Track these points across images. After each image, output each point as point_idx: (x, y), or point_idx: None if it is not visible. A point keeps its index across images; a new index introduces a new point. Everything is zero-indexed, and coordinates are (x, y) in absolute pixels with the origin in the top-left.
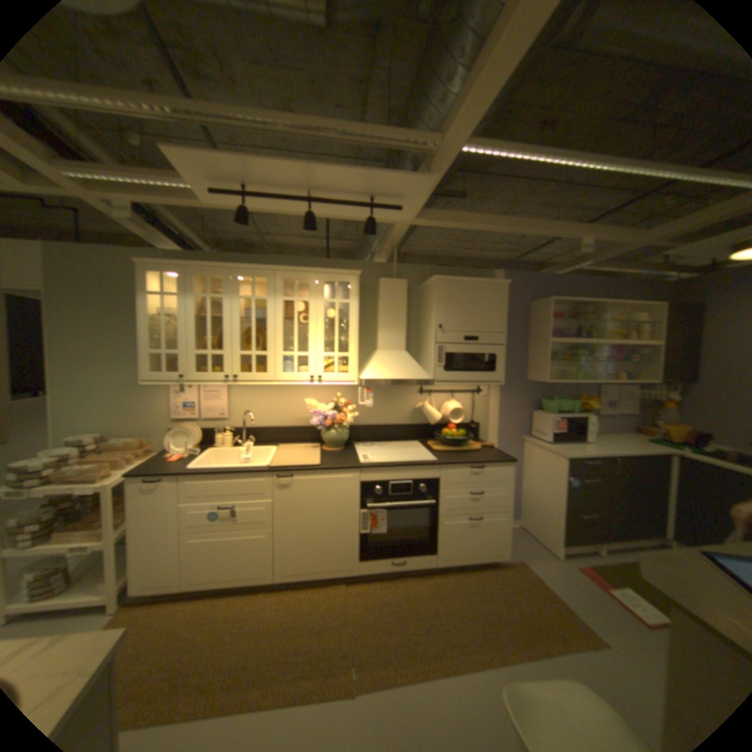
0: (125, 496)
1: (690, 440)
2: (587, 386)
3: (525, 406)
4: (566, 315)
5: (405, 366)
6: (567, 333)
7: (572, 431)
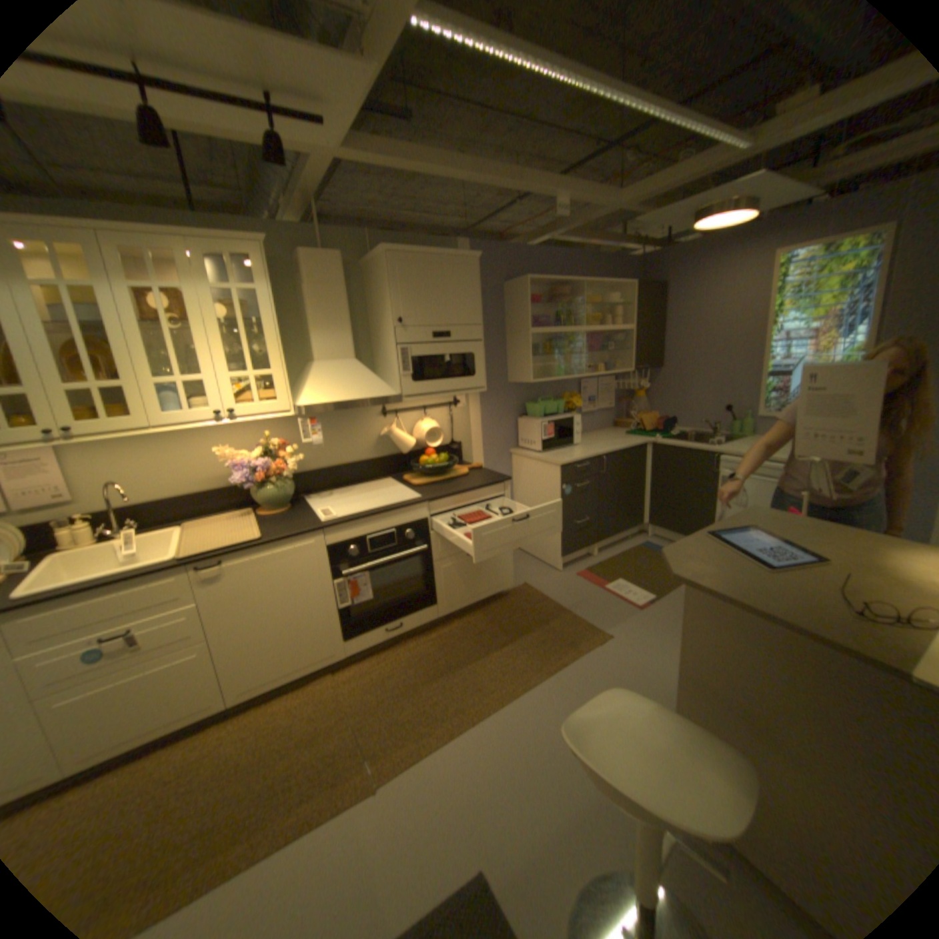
0: None
1: (658, 426)
2: (568, 382)
3: (509, 414)
4: (543, 299)
5: (361, 380)
6: (545, 322)
7: (559, 434)
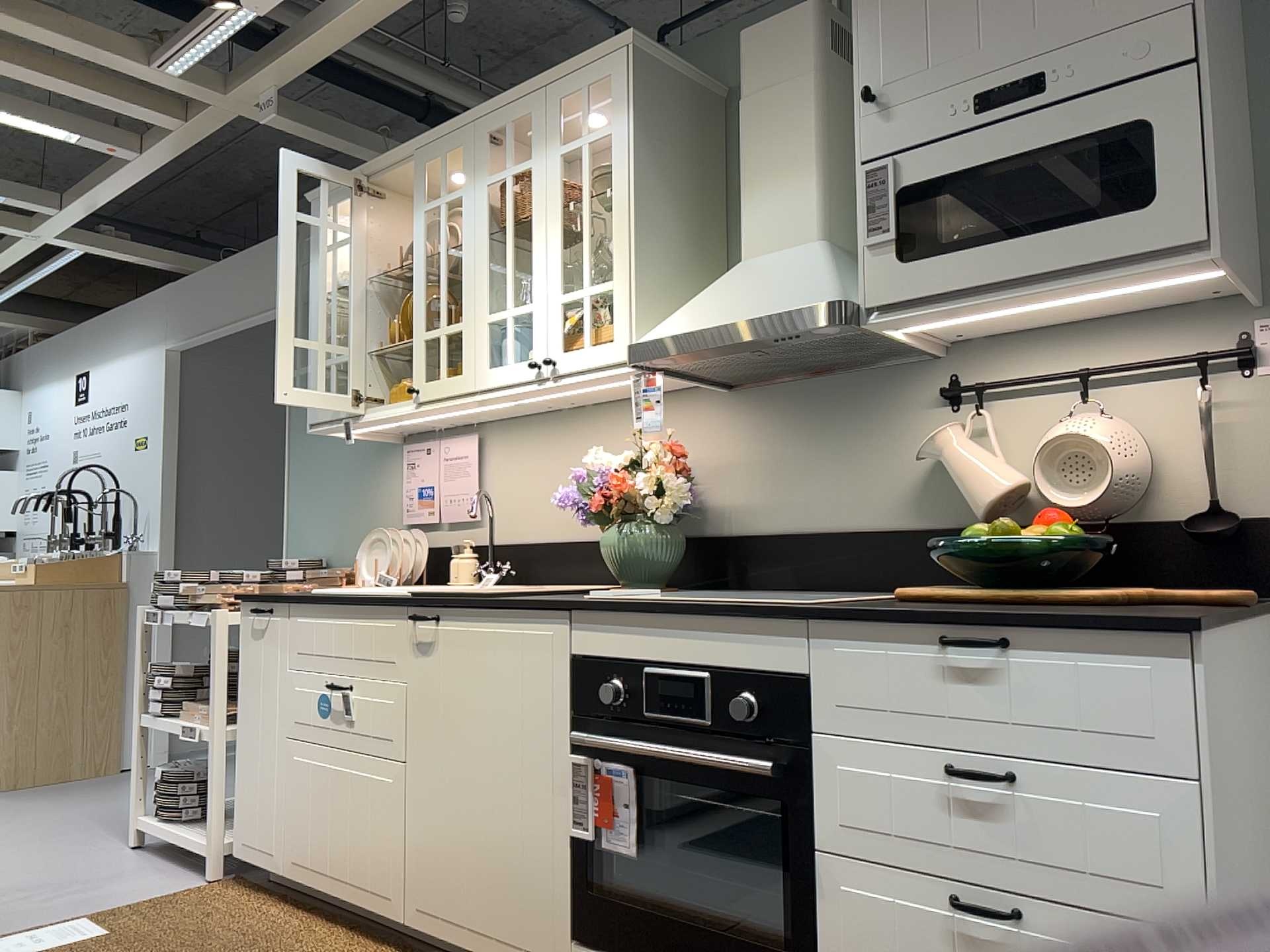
0: (241, 638)
1: None
2: None
3: None
4: None
5: (781, 282)
6: None
7: None
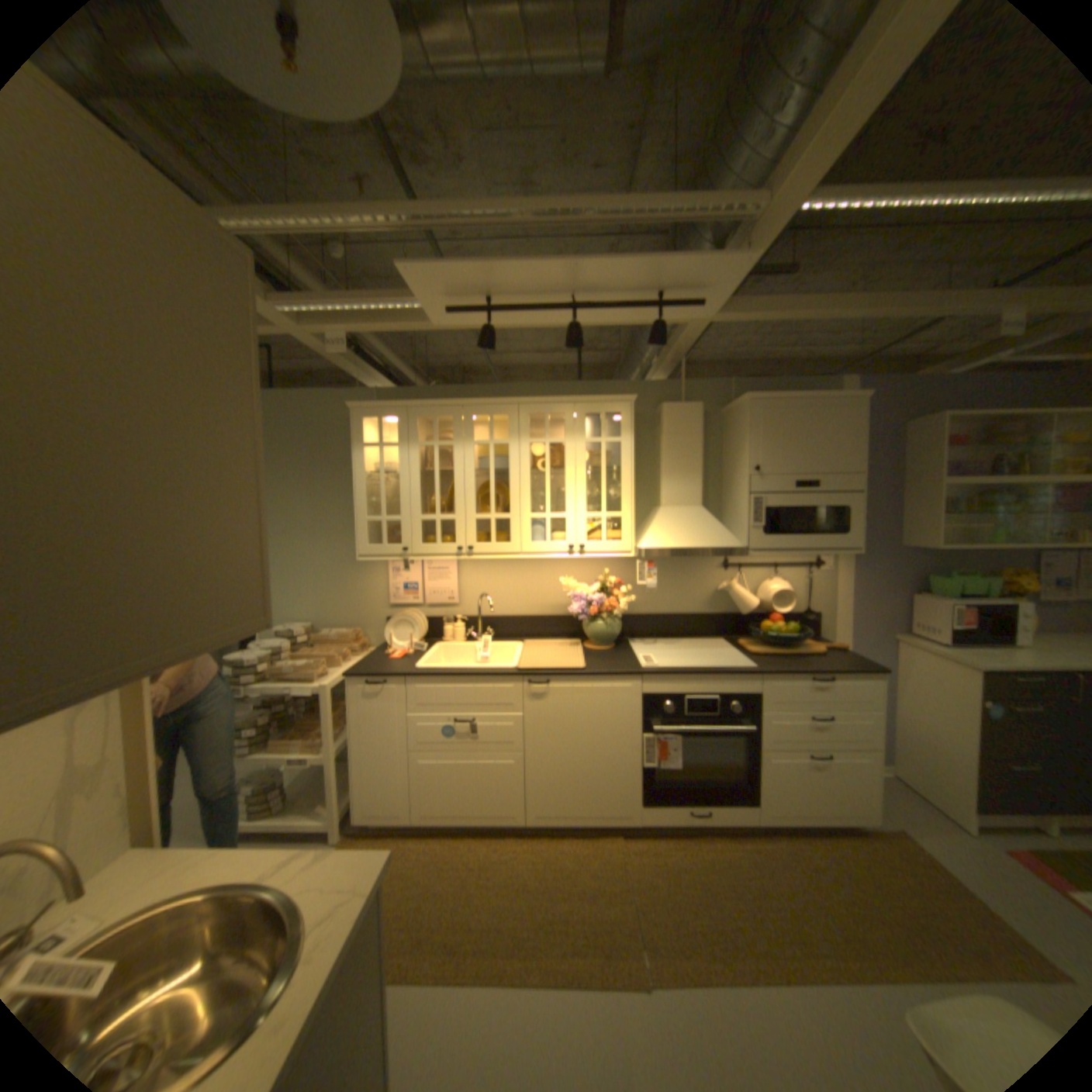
0: (348, 699)
1: None
2: (1014, 554)
3: (901, 587)
4: (973, 439)
5: (704, 529)
6: (975, 469)
7: (989, 627)
